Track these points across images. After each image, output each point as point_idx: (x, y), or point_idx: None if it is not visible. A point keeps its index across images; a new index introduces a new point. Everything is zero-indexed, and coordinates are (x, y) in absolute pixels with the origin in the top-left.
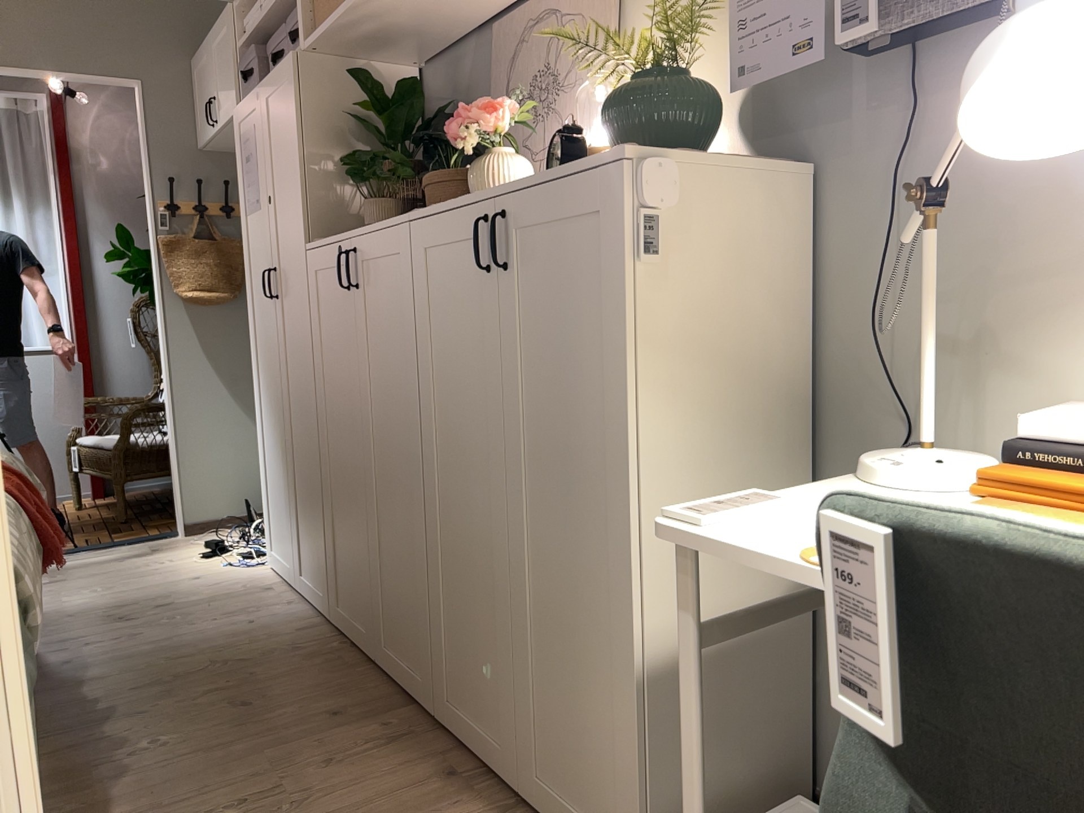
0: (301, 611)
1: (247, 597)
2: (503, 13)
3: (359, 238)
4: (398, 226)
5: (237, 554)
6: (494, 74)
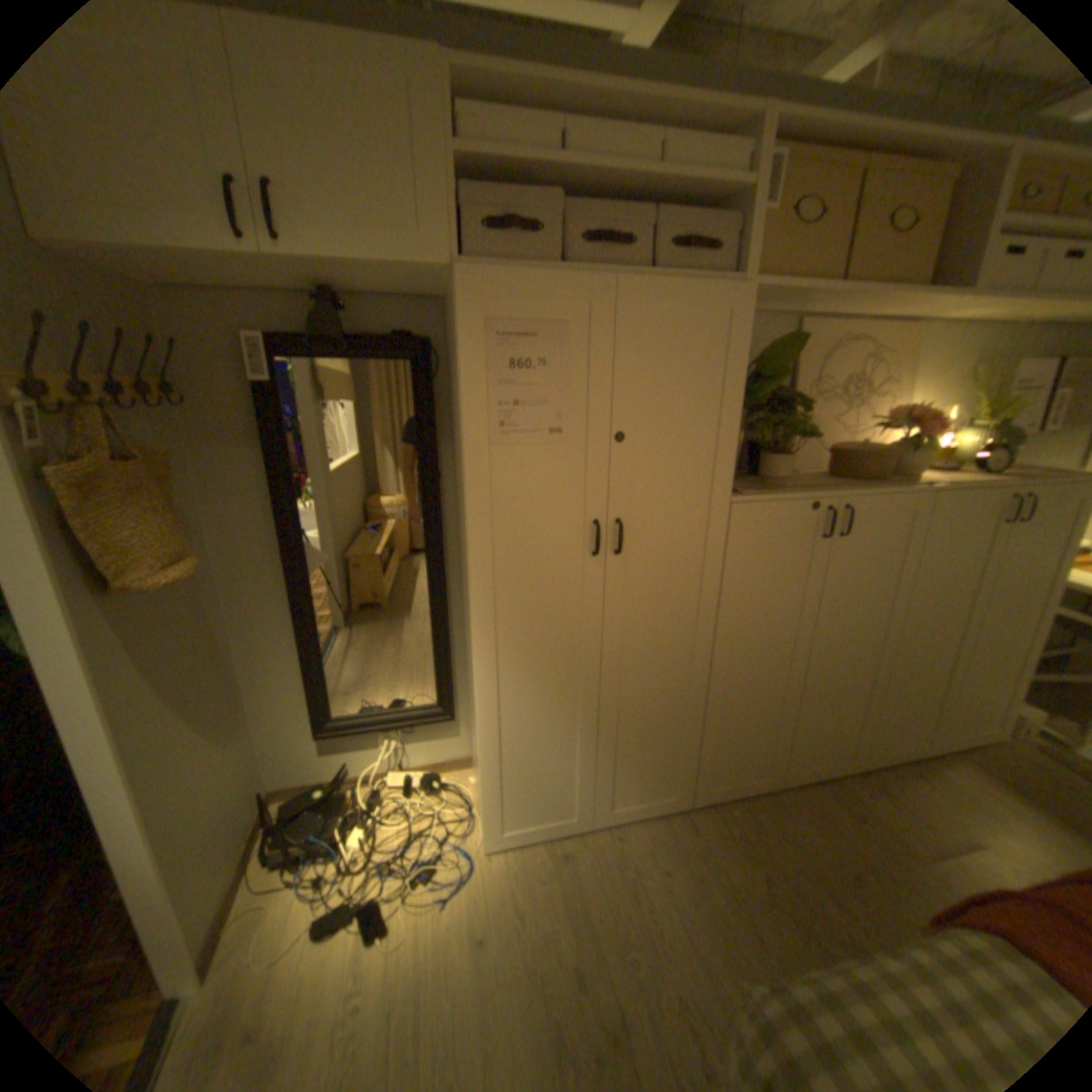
0: (648, 830)
1: (585, 879)
2: (823, 317)
3: (863, 498)
4: (925, 494)
5: (401, 892)
6: (803, 358)
